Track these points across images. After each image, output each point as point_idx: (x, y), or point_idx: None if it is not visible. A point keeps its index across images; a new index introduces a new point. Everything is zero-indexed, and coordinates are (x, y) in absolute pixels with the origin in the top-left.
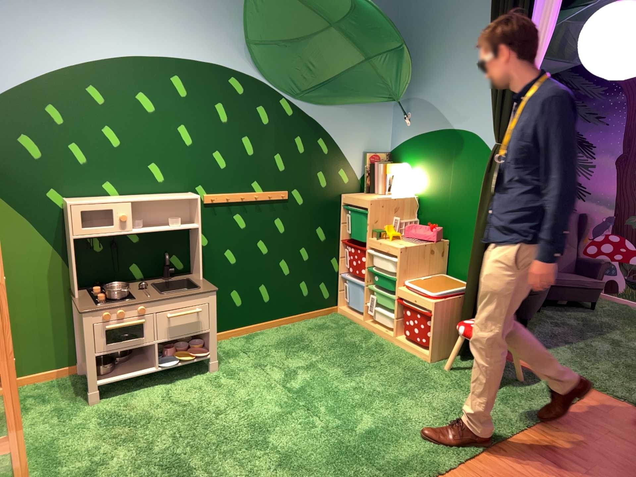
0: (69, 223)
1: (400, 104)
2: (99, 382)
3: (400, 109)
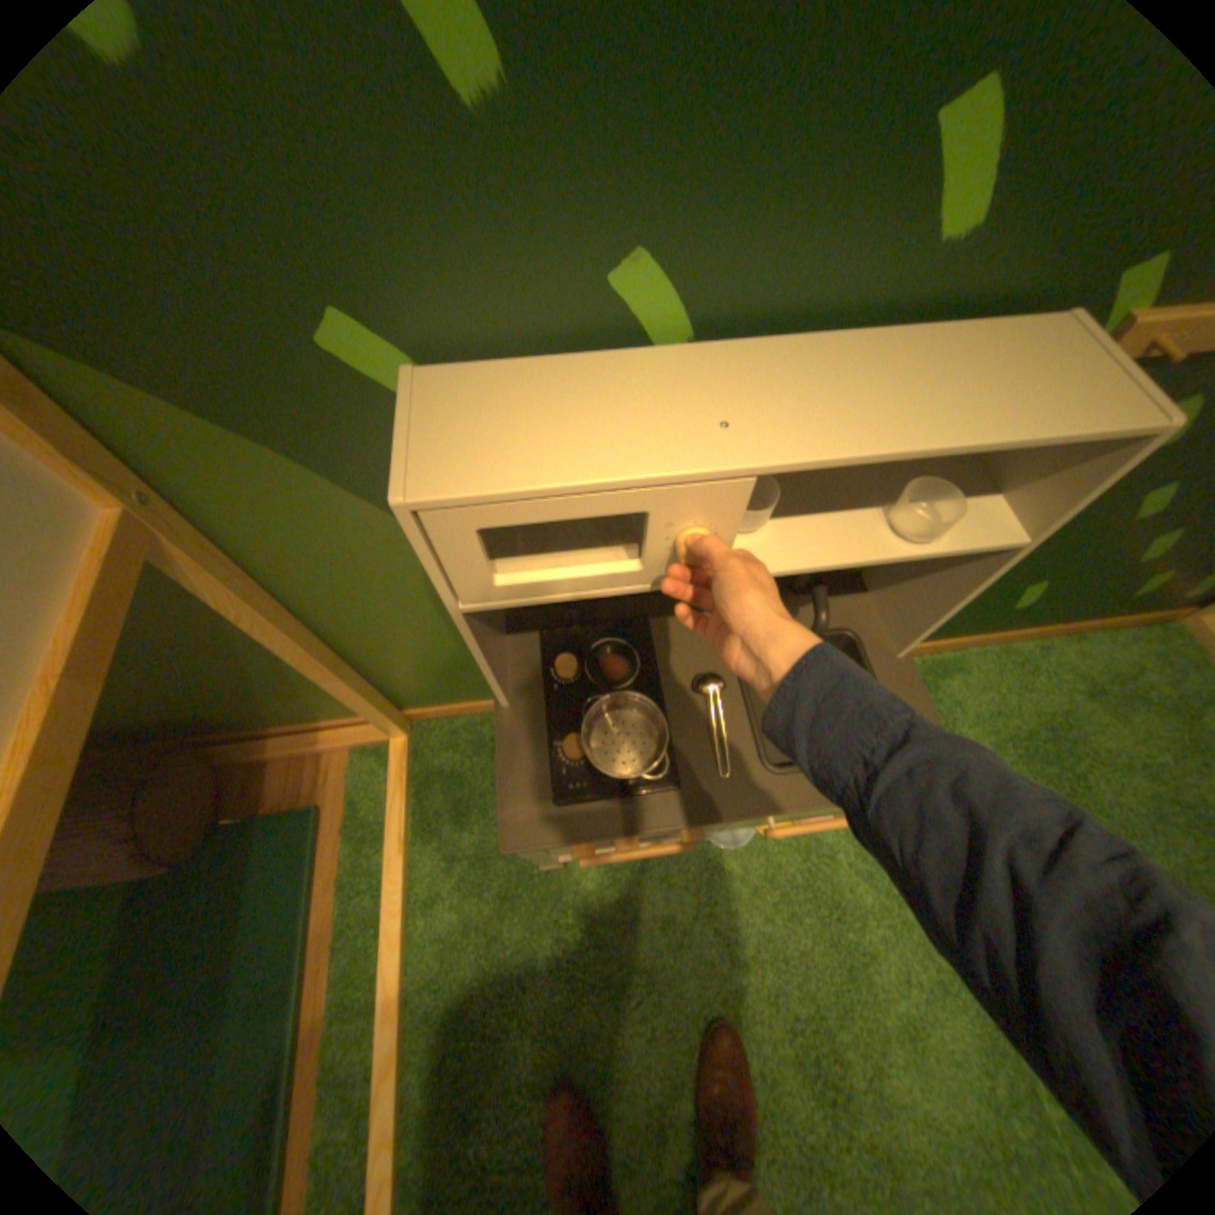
0: (431, 568)
1: None
2: None
3: None
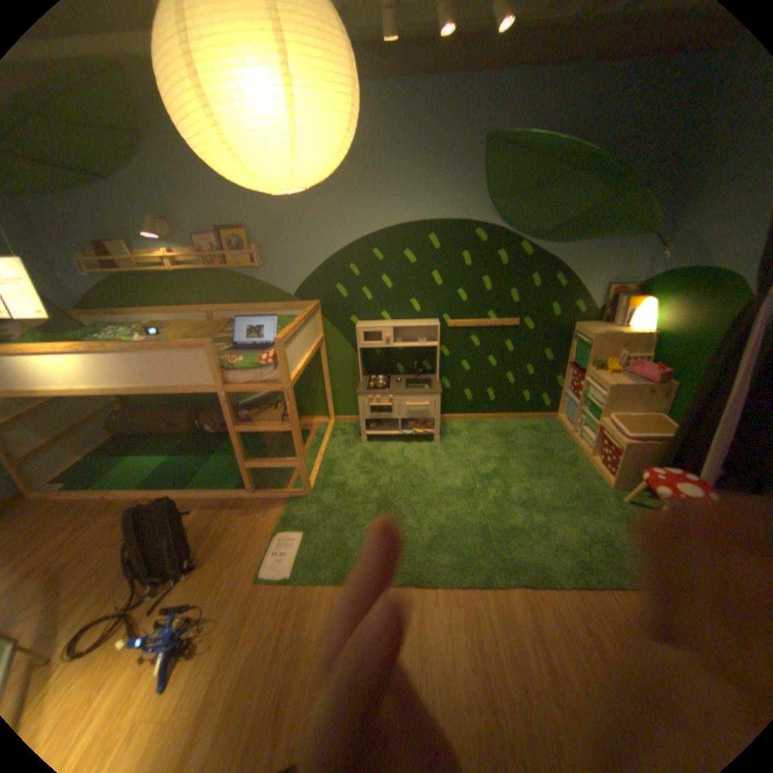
0: (356, 339)
1: (664, 234)
2: (367, 433)
3: (662, 239)
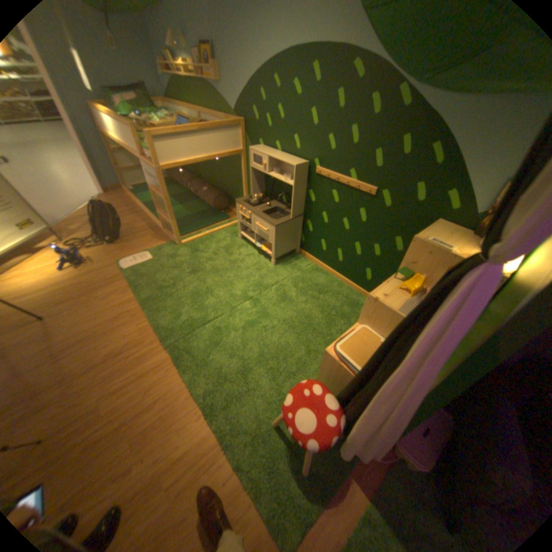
0: (250, 159)
1: None
2: (242, 233)
3: None
